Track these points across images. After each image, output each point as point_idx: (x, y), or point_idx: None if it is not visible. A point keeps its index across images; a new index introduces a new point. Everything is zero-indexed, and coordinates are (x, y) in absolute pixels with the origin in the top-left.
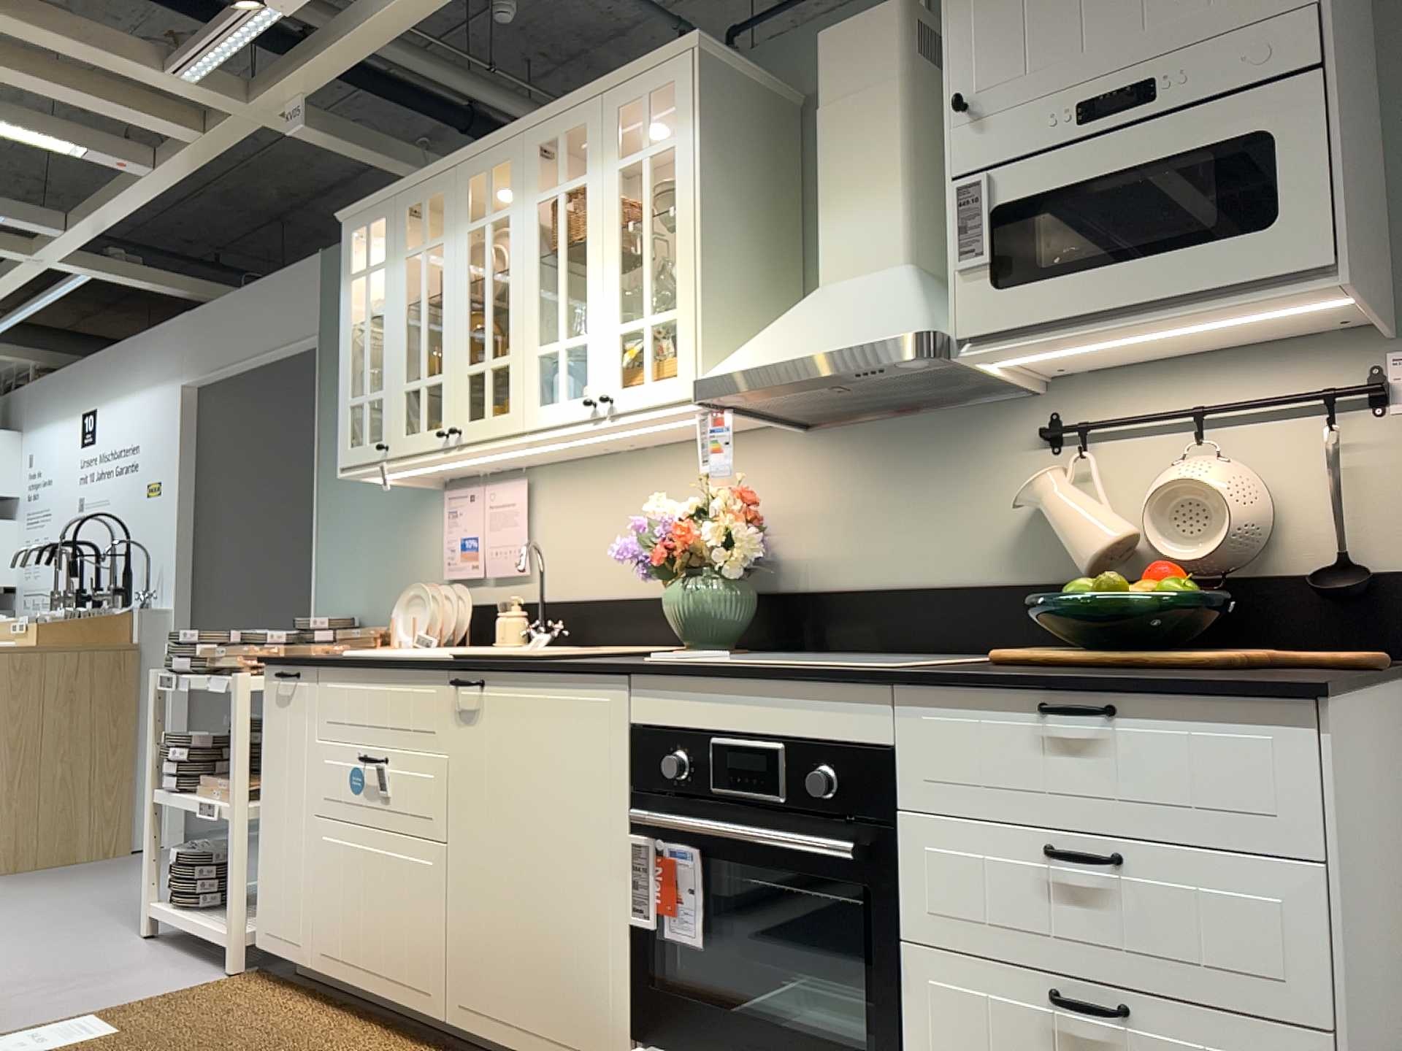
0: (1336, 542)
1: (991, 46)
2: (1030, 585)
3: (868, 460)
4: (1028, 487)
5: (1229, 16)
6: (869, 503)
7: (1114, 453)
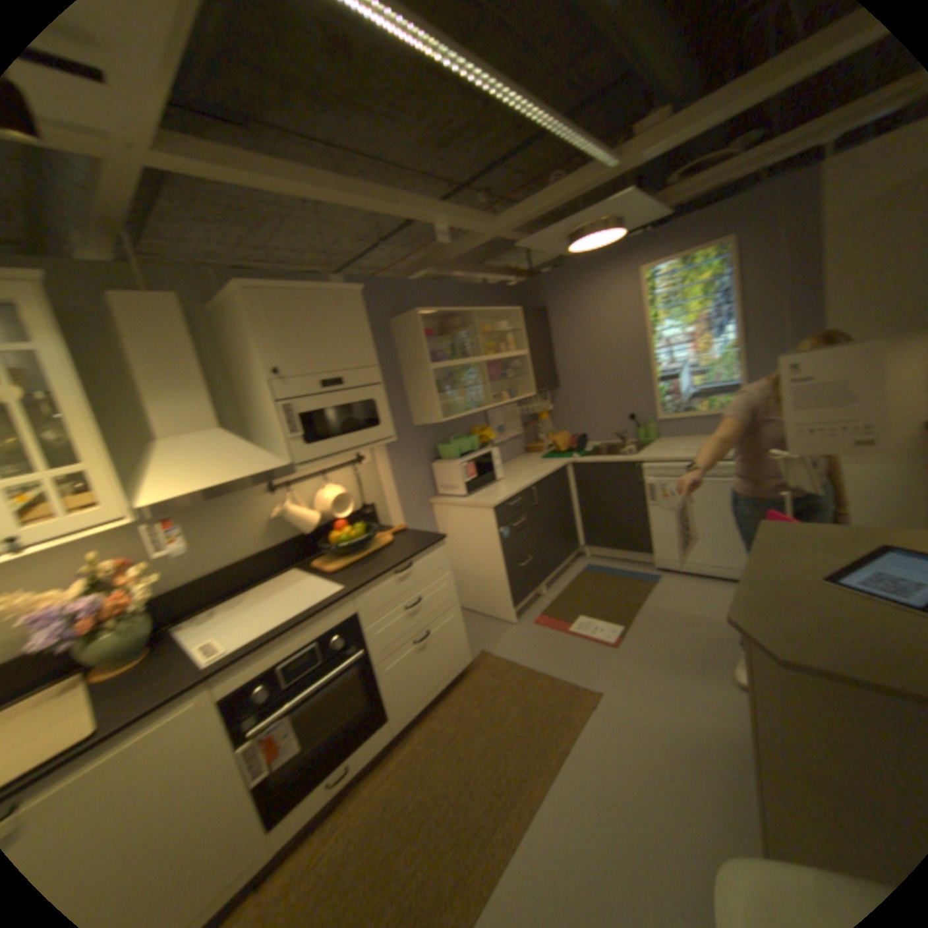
0: (363, 499)
1: (285, 349)
2: (281, 543)
3: (180, 517)
4: (269, 508)
5: (361, 362)
6: (187, 537)
7: (298, 488)
